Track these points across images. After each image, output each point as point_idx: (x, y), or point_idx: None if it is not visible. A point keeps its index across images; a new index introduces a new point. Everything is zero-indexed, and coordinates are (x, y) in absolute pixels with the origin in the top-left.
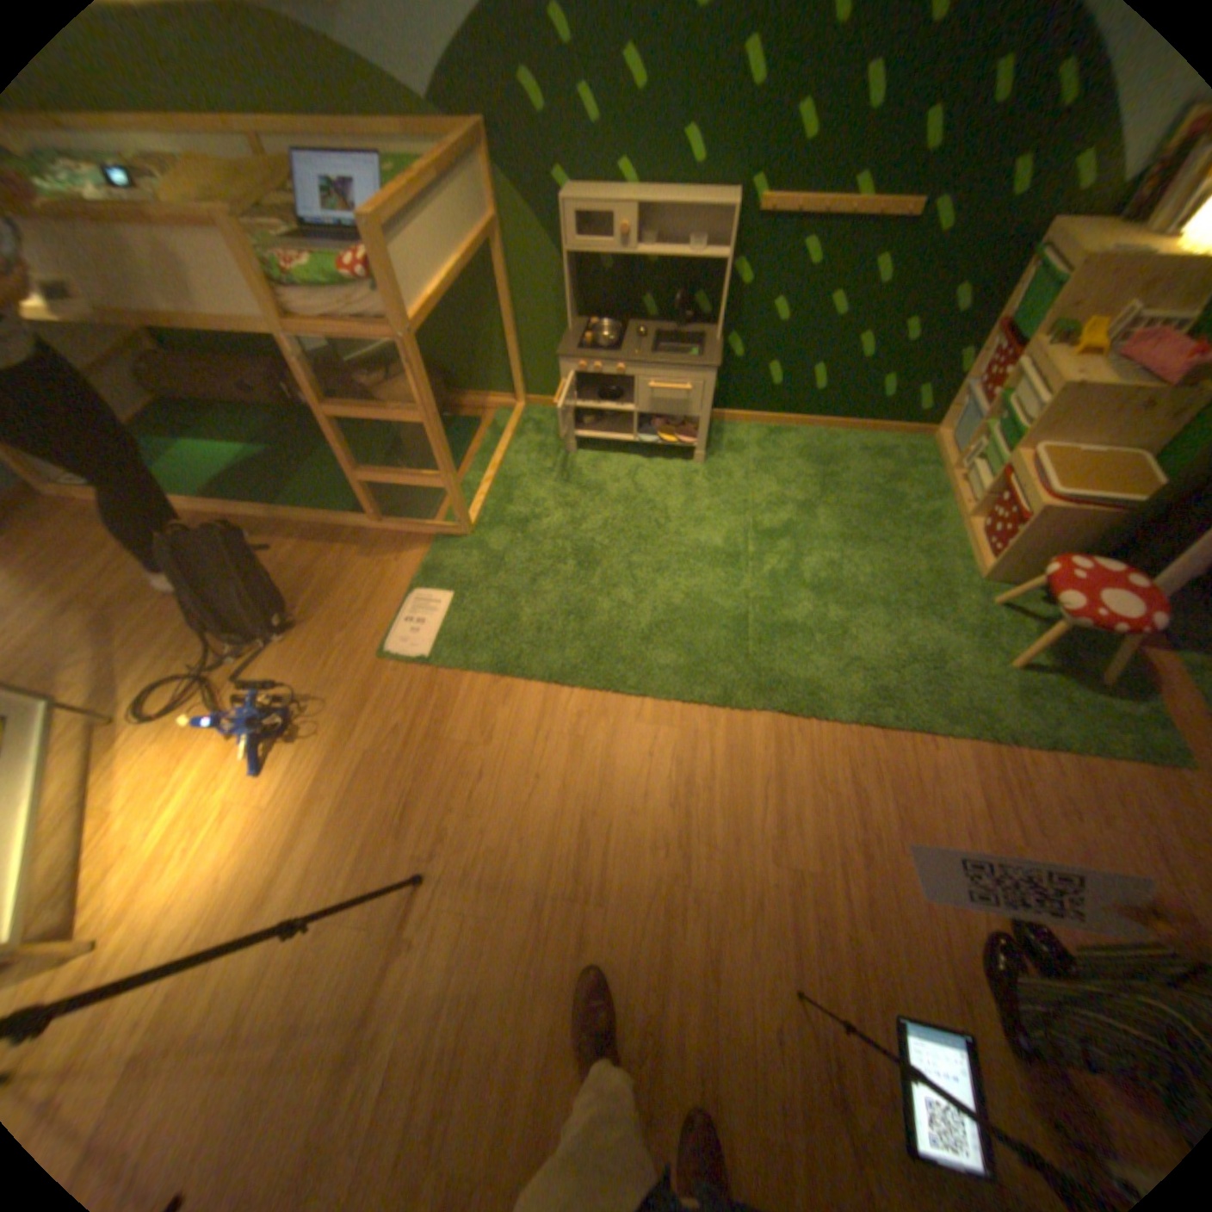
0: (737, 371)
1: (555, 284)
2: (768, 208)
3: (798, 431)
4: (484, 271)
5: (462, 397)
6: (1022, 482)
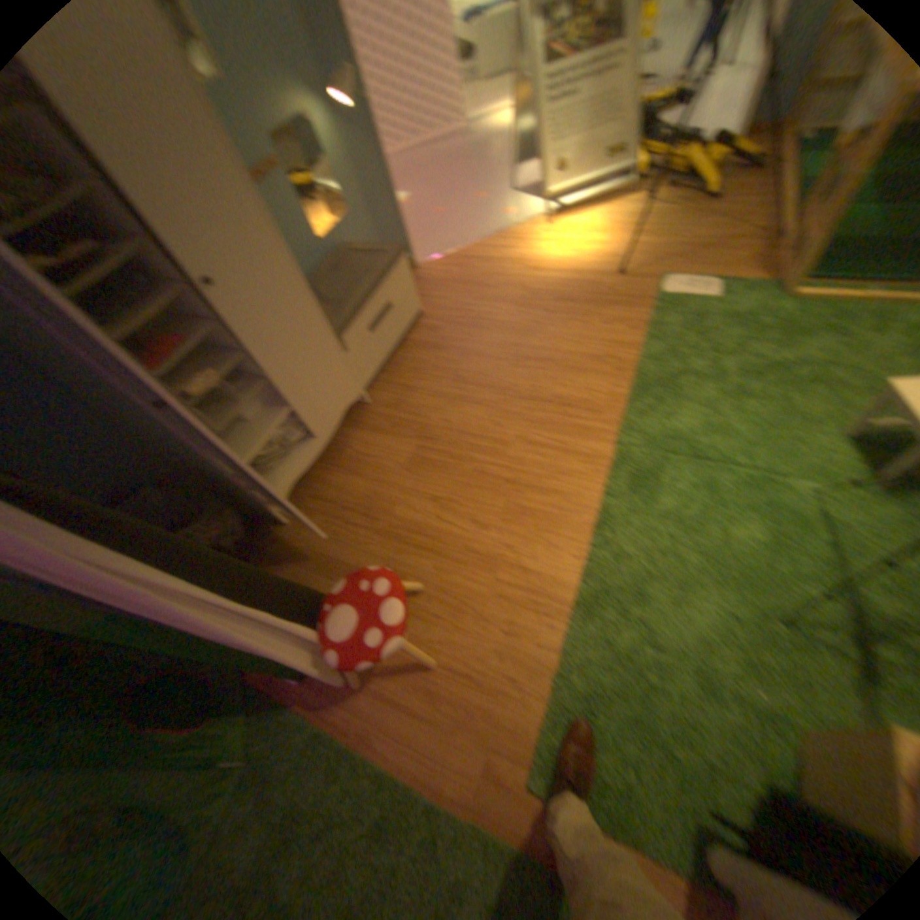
0: None
1: None
2: None
3: None
4: None
5: None
6: None
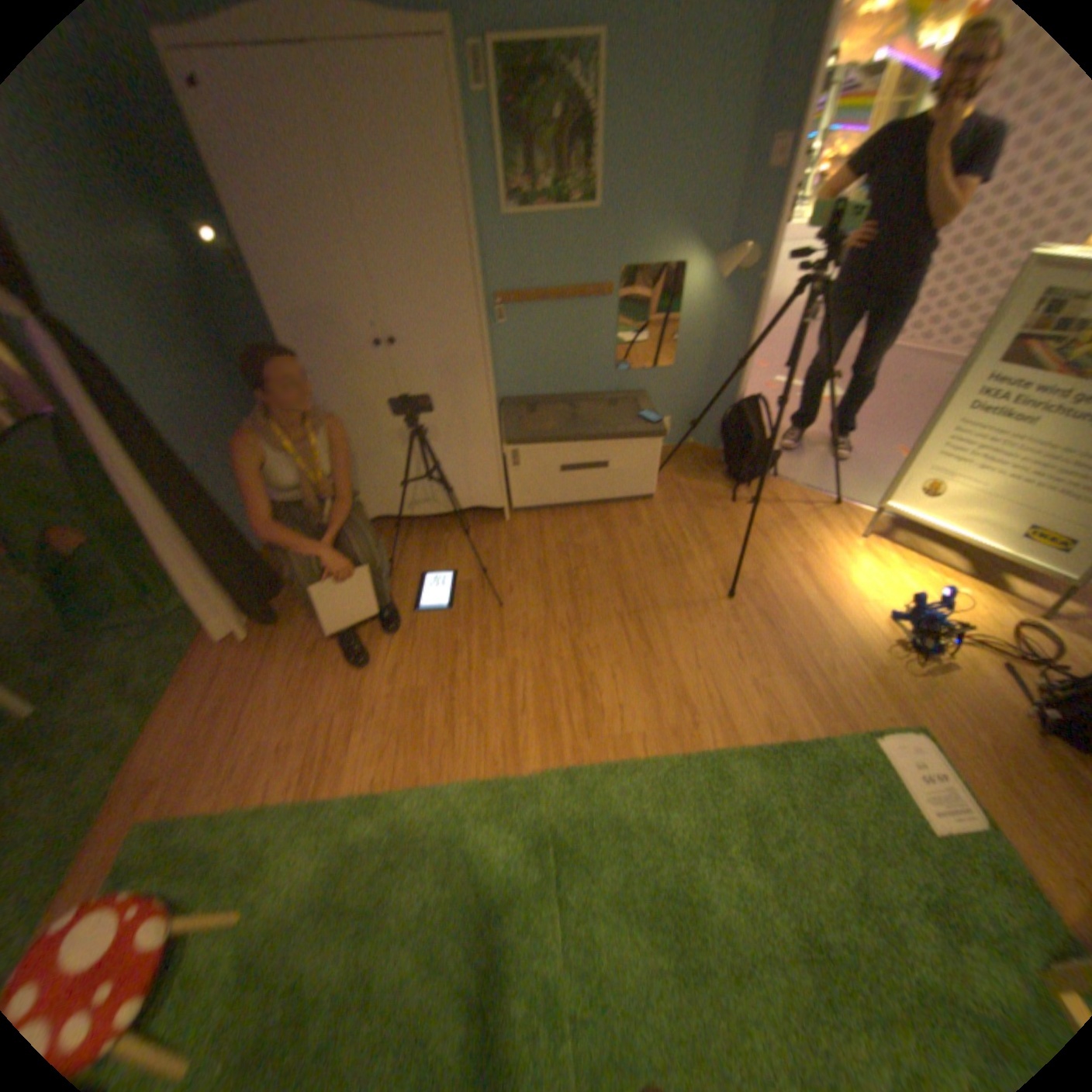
0: None
1: None
2: None
3: None
4: None
5: None
6: None
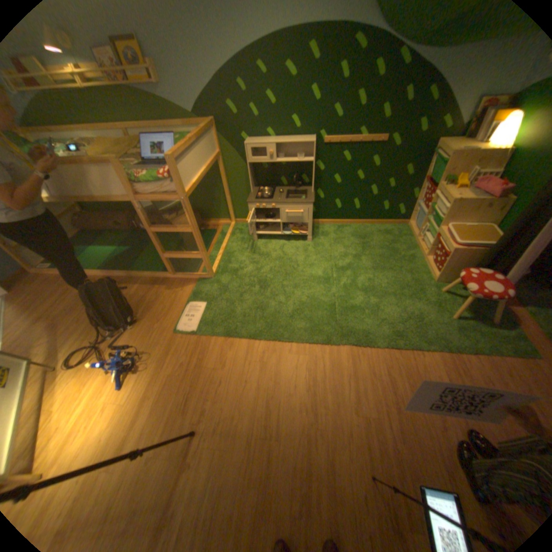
0: (322, 203)
1: (245, 175)
2: (327, 142)
3: (351, 225)
4: (216, 172)
5: (209, 221)
6: (444, 239)
